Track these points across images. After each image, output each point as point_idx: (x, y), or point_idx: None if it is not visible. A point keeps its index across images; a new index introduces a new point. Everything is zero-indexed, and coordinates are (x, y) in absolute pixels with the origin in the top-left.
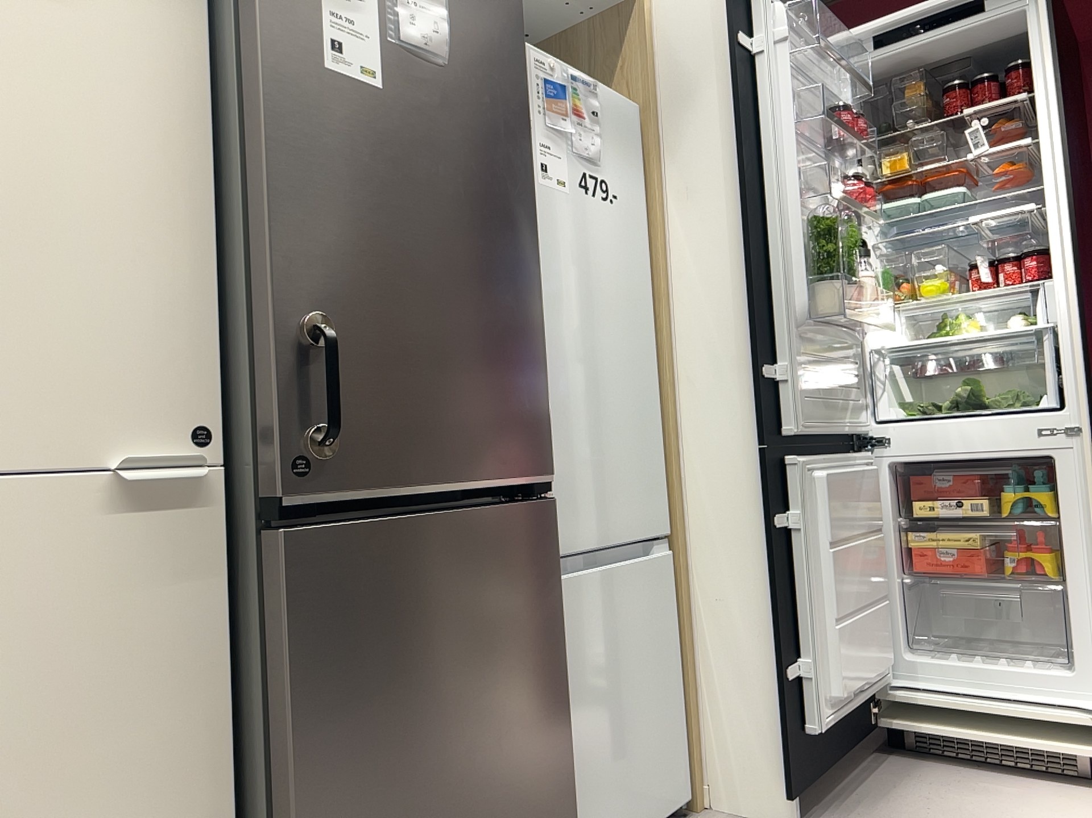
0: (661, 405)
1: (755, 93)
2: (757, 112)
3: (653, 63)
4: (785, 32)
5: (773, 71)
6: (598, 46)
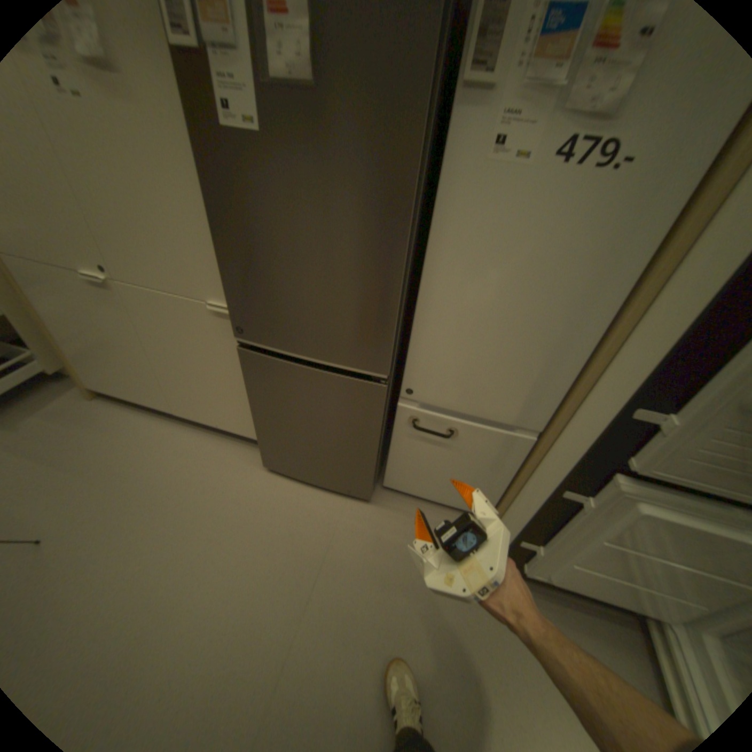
0: (591, 359)
1: None
2: None
3: None
4: None
5: None
6: None
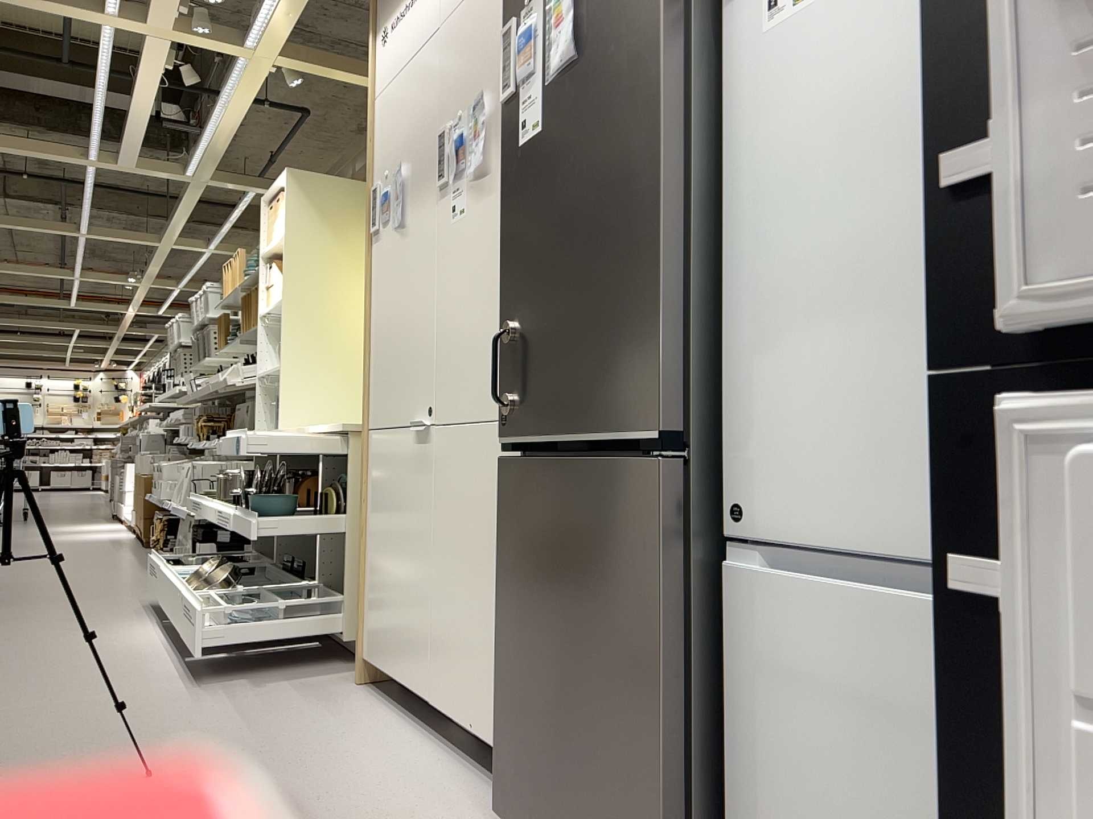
0: None
1: None
2: None
3: None
4: None
5: None
6: None
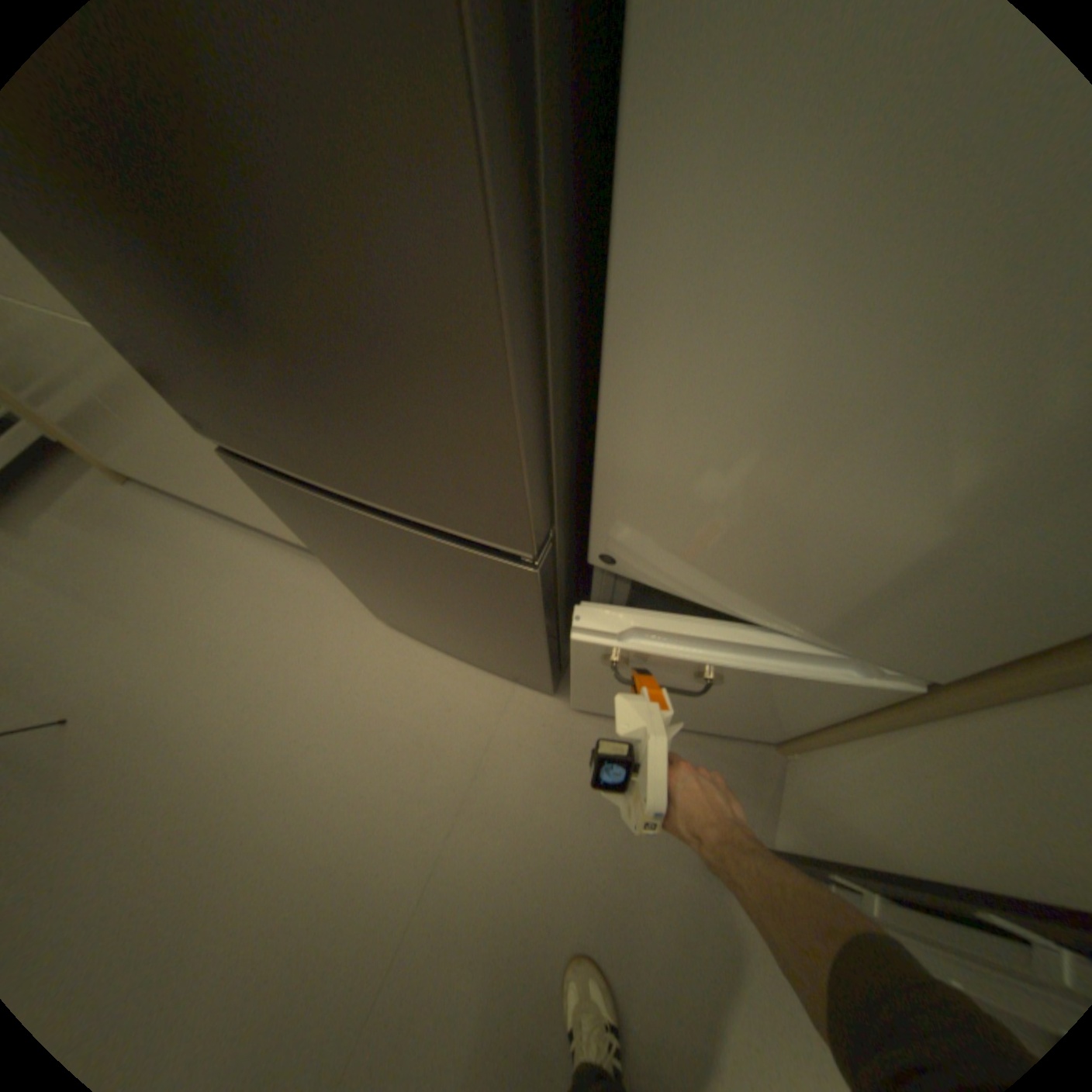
0: None
1: None
2: None
3: None
4: None
5: None
6: None
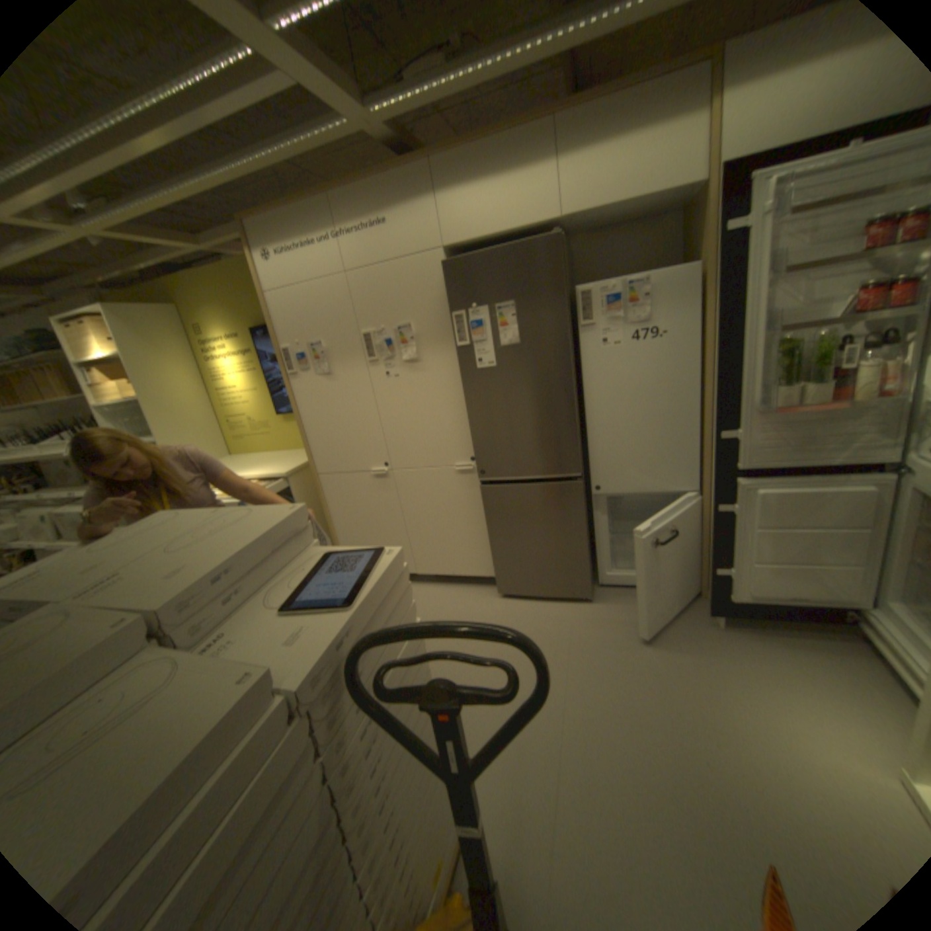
0: (703, 430)
1: (745, 258)
2: (744, 272)
3: (714, 228)
4: (770, 206)
5: (758, 240)
6: (702, 210)
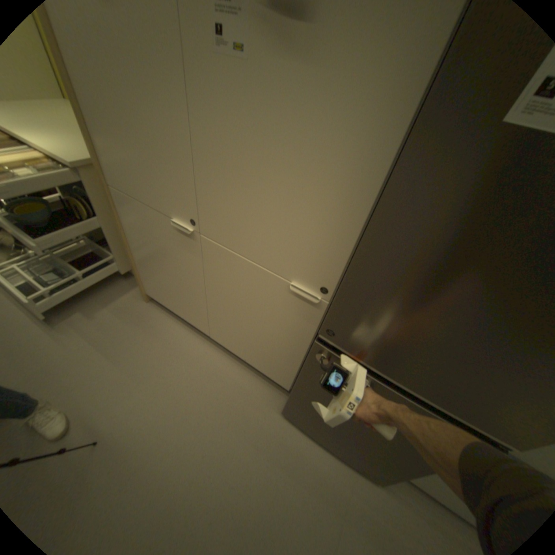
0: None
1: None
2: None
3: None
4: None
5: None
6: None
